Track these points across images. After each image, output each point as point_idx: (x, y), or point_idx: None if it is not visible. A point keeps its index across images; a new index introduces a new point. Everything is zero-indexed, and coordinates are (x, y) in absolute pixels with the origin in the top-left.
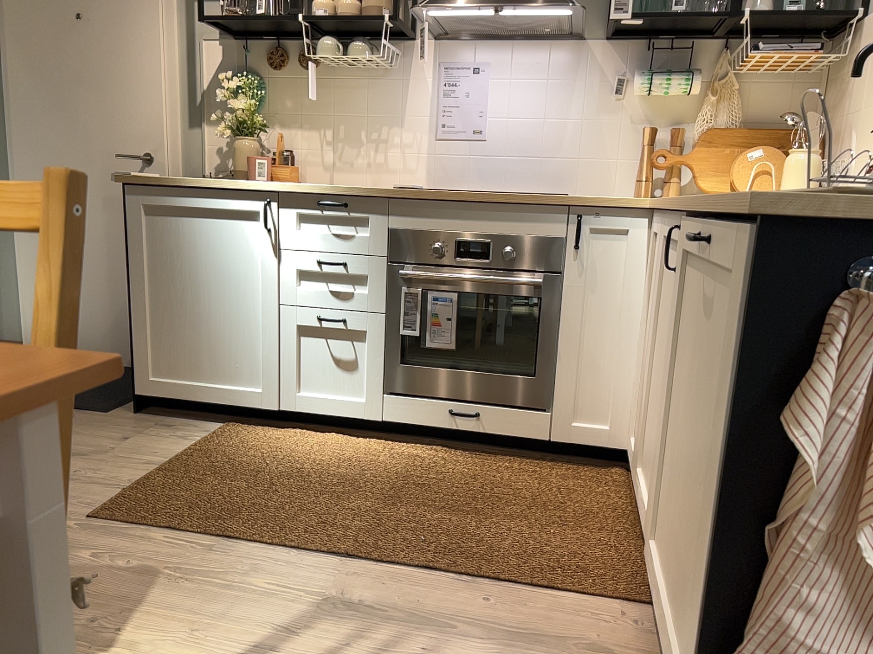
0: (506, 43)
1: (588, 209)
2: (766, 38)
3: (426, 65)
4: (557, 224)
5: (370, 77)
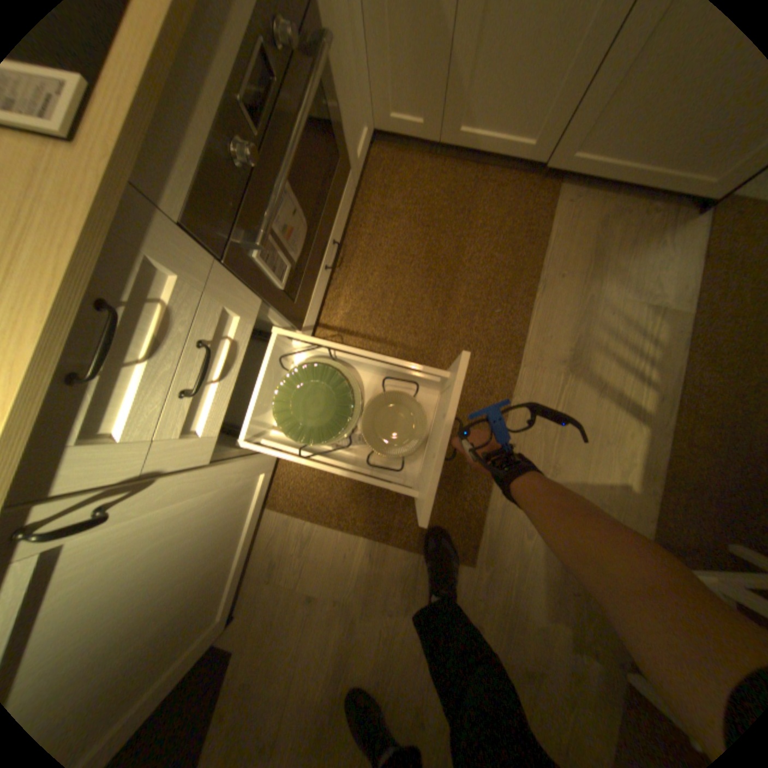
0: None
1: None
2: None
3: None
4: None
5: None
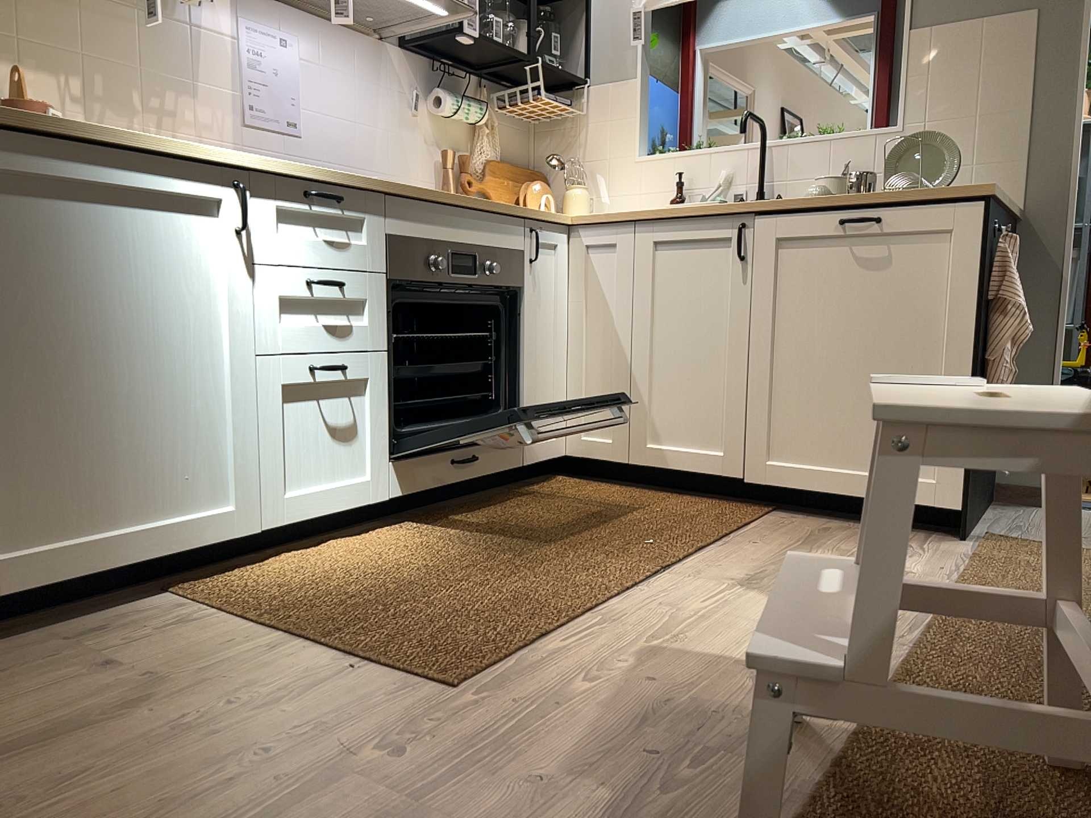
0: (303, 17)
1: (538, 219)
2: (509, 82)
3: (226, 16)
4: (519, 233)
5: (144, 7)
